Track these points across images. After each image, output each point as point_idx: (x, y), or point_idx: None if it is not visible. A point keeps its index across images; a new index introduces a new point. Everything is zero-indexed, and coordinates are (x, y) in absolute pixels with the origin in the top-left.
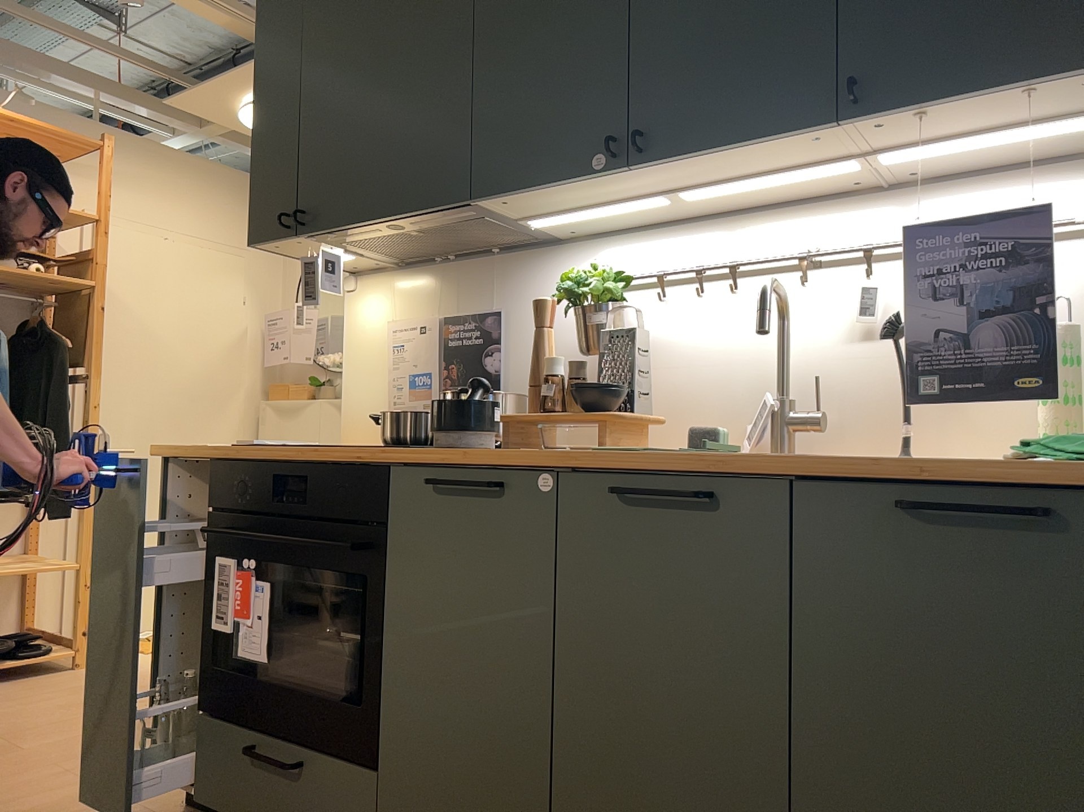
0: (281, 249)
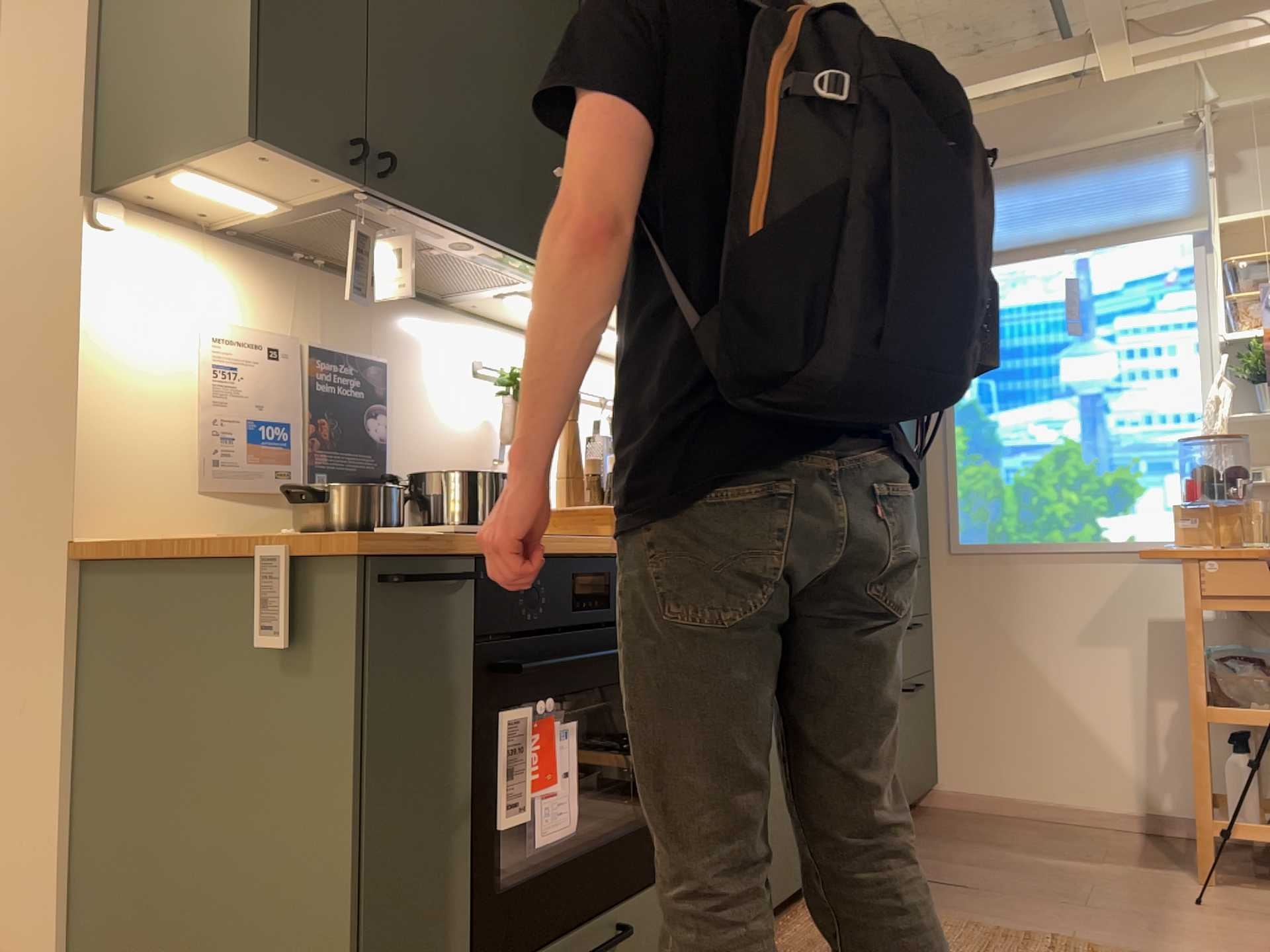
0: (253, 160)
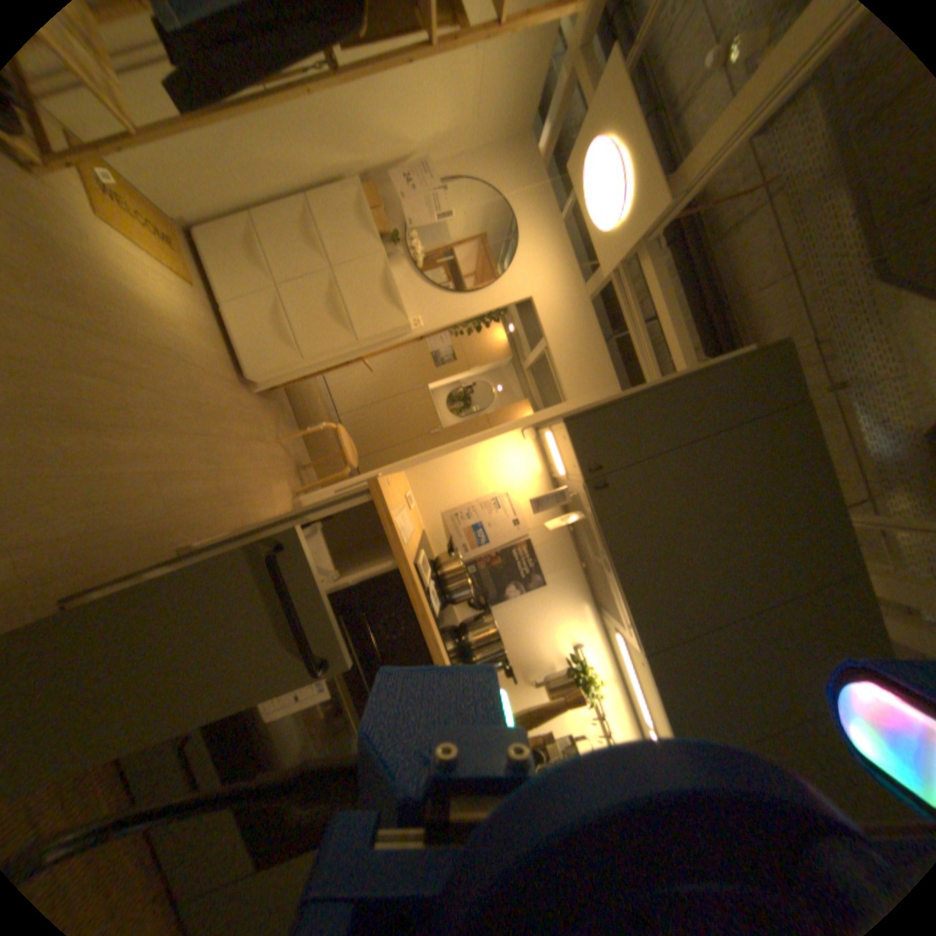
0: (562, 433)
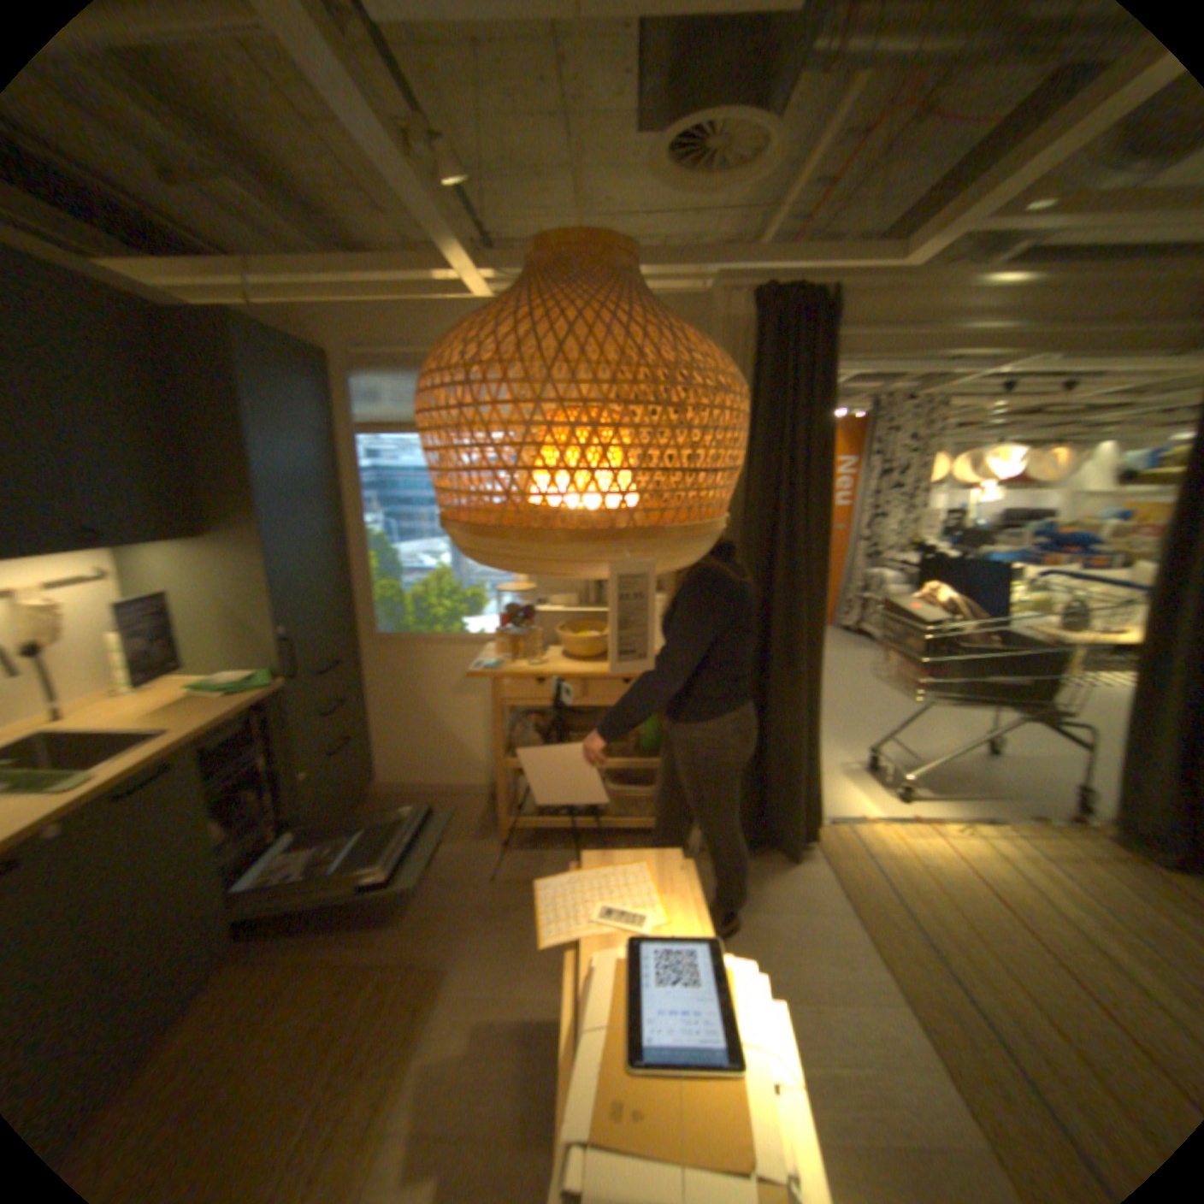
0: None
